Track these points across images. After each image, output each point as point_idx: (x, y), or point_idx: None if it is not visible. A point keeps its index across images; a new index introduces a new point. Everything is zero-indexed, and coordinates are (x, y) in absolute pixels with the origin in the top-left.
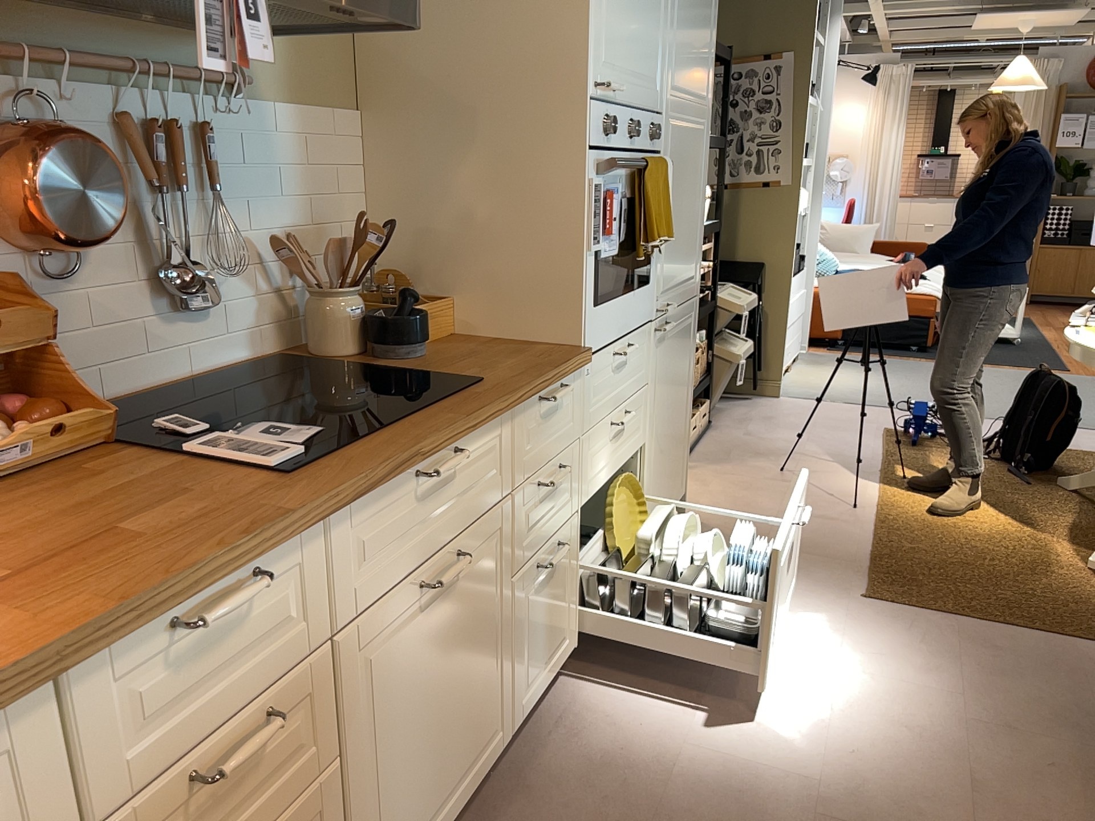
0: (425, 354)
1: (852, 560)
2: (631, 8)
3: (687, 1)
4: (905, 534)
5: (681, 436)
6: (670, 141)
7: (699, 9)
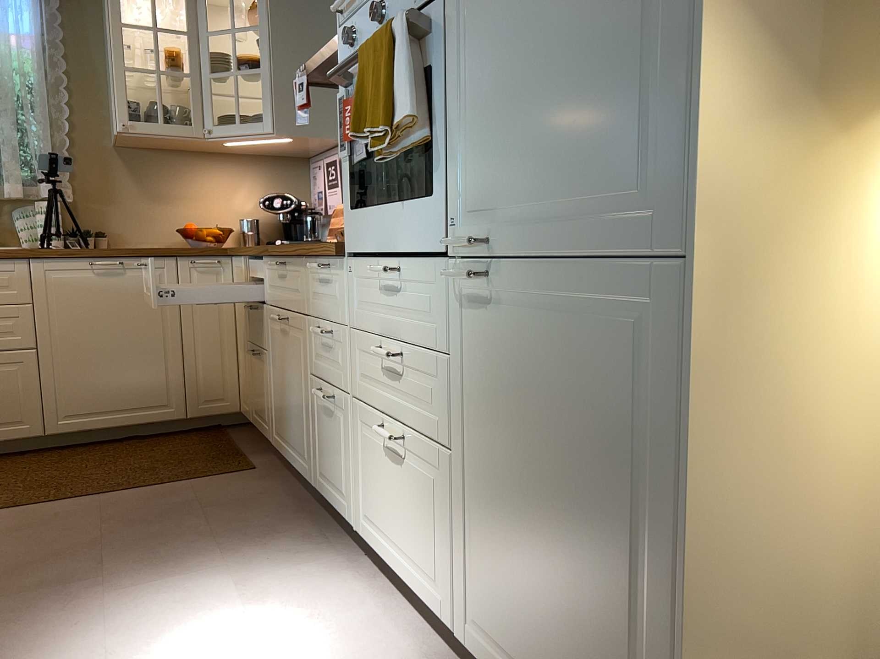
0: None
1: None
2: None
3: None
4: None
5: (613, 627)
6: None
7: None
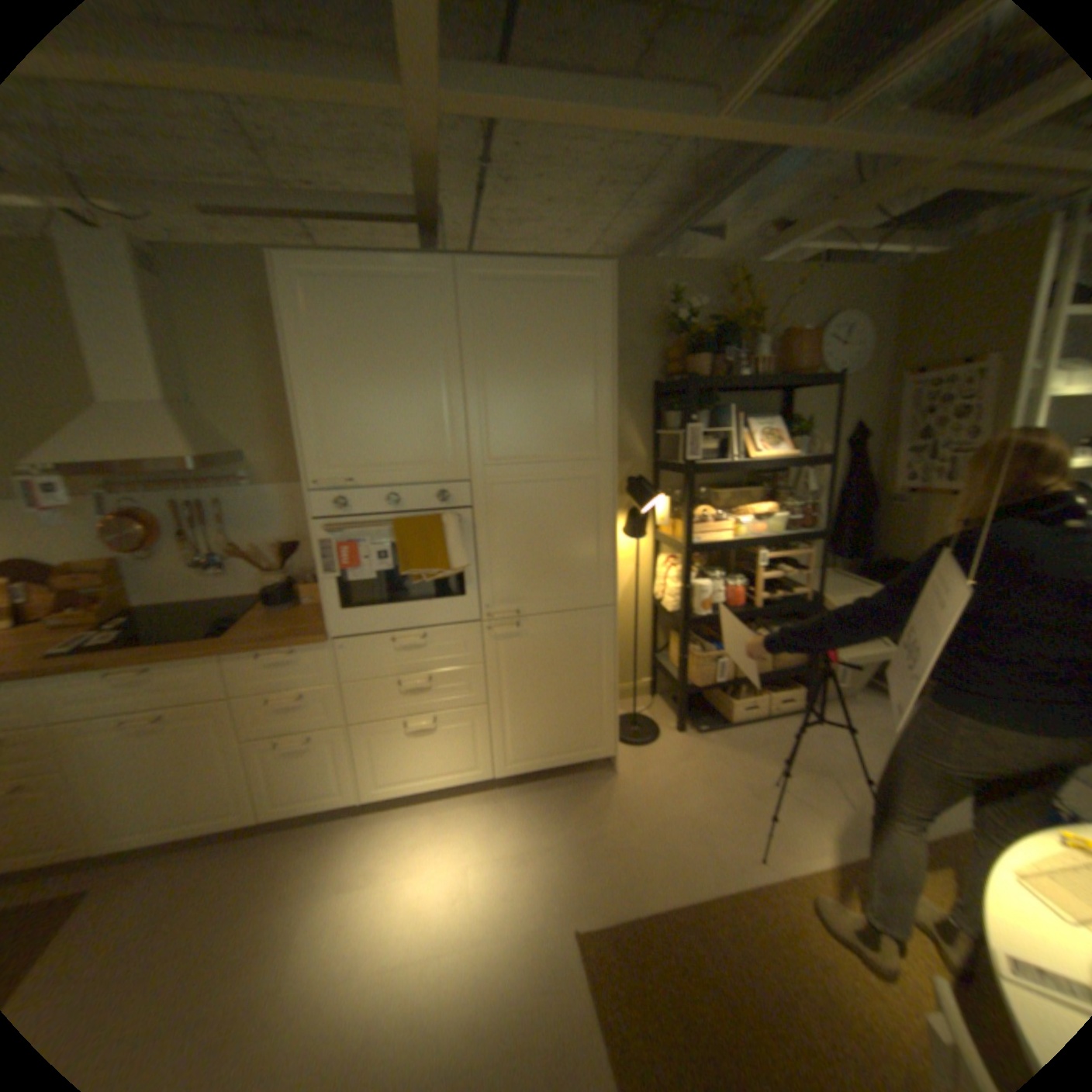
0: (279, 613)
1: (646, 904)
2: (372, 425)
3: (509, 392)
4: (752, 930)
5: (586, 712)
6: (490, 497)
7: (548, 391)
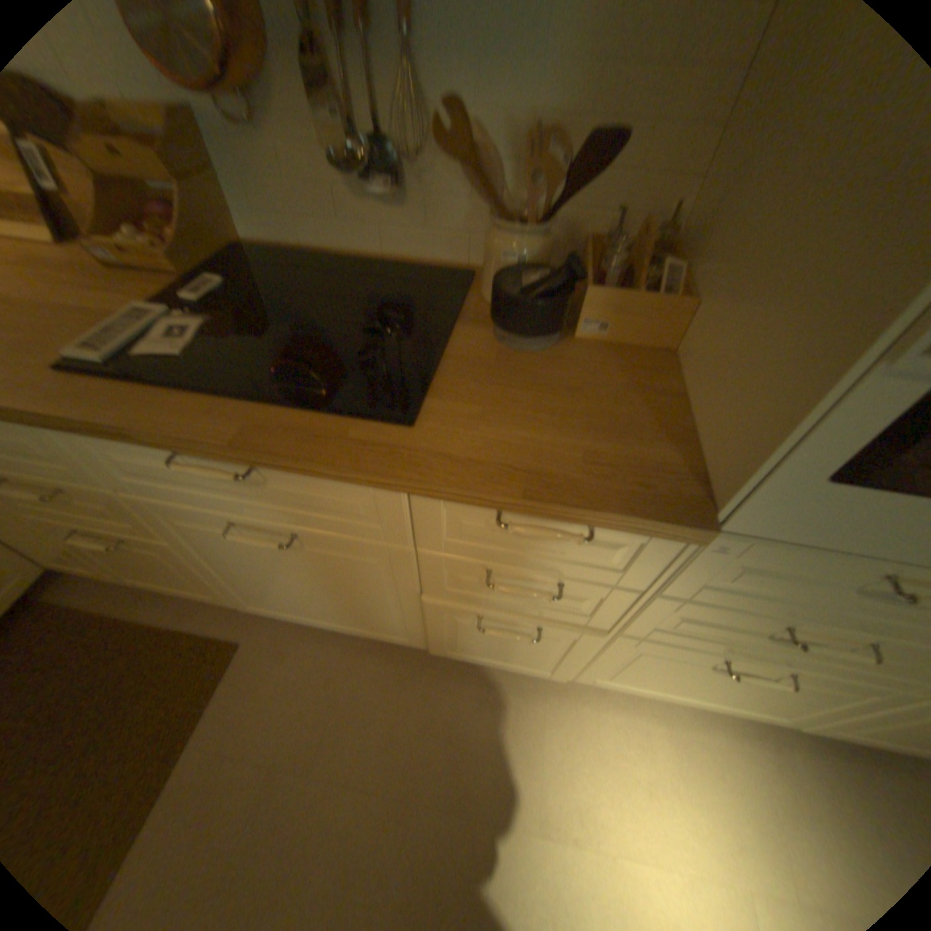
0: (529, 350)
1: None
2: None
3: None
4: None
5: None
6: None
7: None
